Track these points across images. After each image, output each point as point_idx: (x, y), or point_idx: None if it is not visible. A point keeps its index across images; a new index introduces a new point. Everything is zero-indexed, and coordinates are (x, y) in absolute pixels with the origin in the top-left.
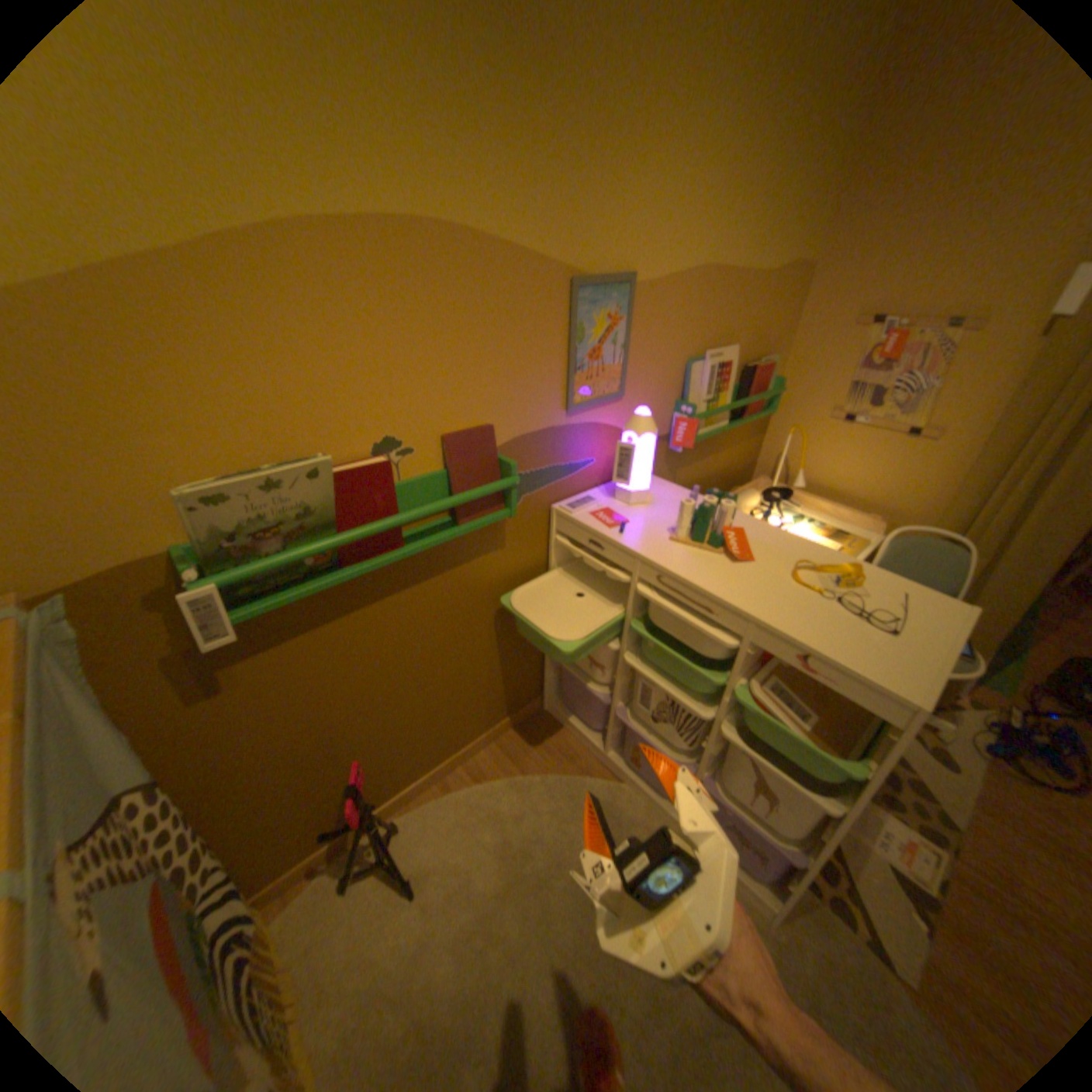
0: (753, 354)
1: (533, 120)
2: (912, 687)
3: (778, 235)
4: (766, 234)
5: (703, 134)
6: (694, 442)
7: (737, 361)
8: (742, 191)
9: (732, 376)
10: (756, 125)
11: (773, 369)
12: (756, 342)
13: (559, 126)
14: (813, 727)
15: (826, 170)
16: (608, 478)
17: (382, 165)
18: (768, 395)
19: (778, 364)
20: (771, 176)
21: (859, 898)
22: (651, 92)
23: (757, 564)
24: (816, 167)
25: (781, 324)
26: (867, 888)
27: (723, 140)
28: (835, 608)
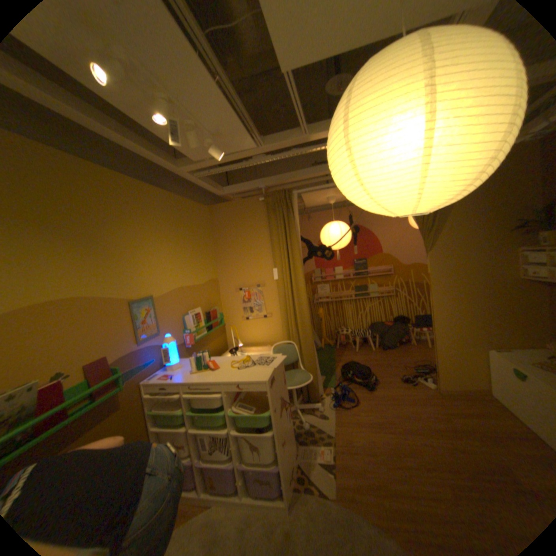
0: (207, 308)
1: (106, 267)
2: (263, 378)
3: (200, 275)
4: (196, 275)
5: (163, 258)
6: (194, 342)
7: (202, 312)
8: (182, 267)
9: (202, 317)
10: (180, 253)
11: (216, 311)
12: (207, 304)
13: (115, 266)
14: (254, 412)
15: (208, 257)
16: (163, 365)
17: (54, 288)
18: (218, 319)
19: (218, 309)
20: (190, 262)
21: (311, 483)
22: (143, 253)
23: (221, 368)
24: (204, 257)
25: (214, 297)
26: (313, 477)
27: (171, 258)
28: (244, 370)
